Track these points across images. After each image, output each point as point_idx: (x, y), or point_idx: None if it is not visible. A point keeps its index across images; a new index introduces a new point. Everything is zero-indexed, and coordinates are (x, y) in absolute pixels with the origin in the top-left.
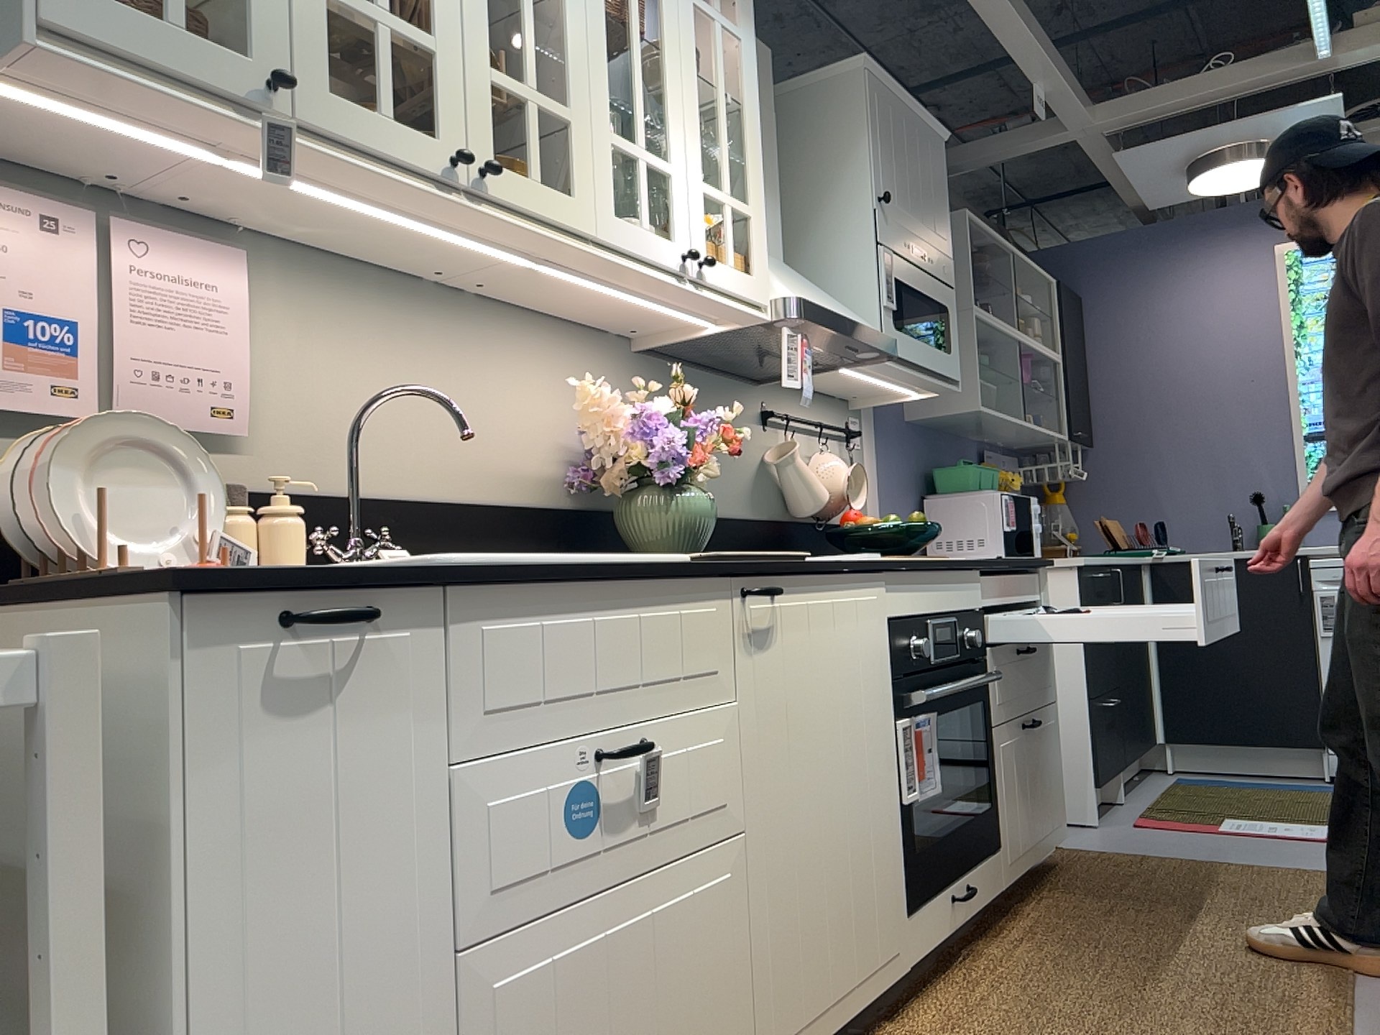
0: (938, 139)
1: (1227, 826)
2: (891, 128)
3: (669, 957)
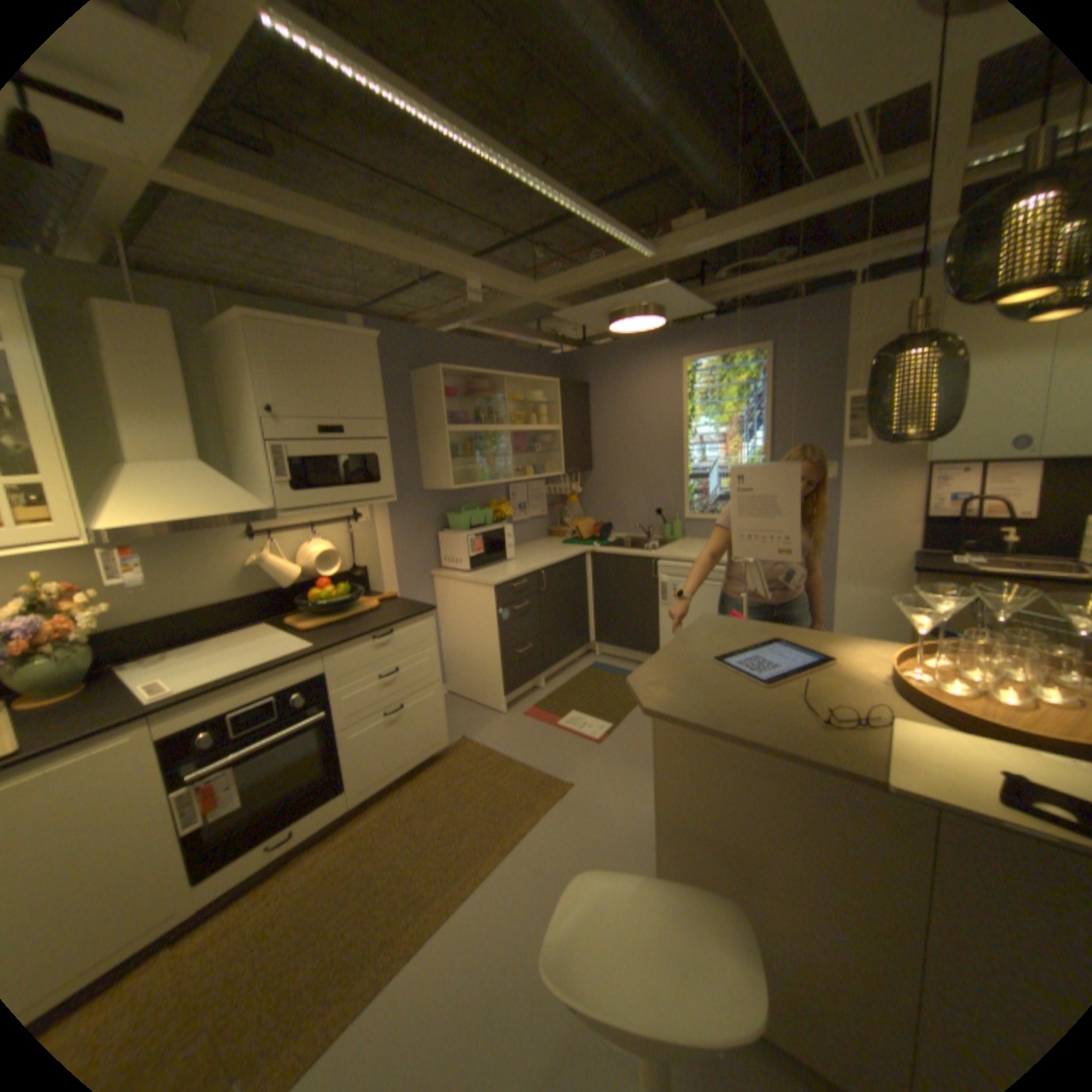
0: (361, 340)
1: (563, 722)
2: (282, 352)
3: None
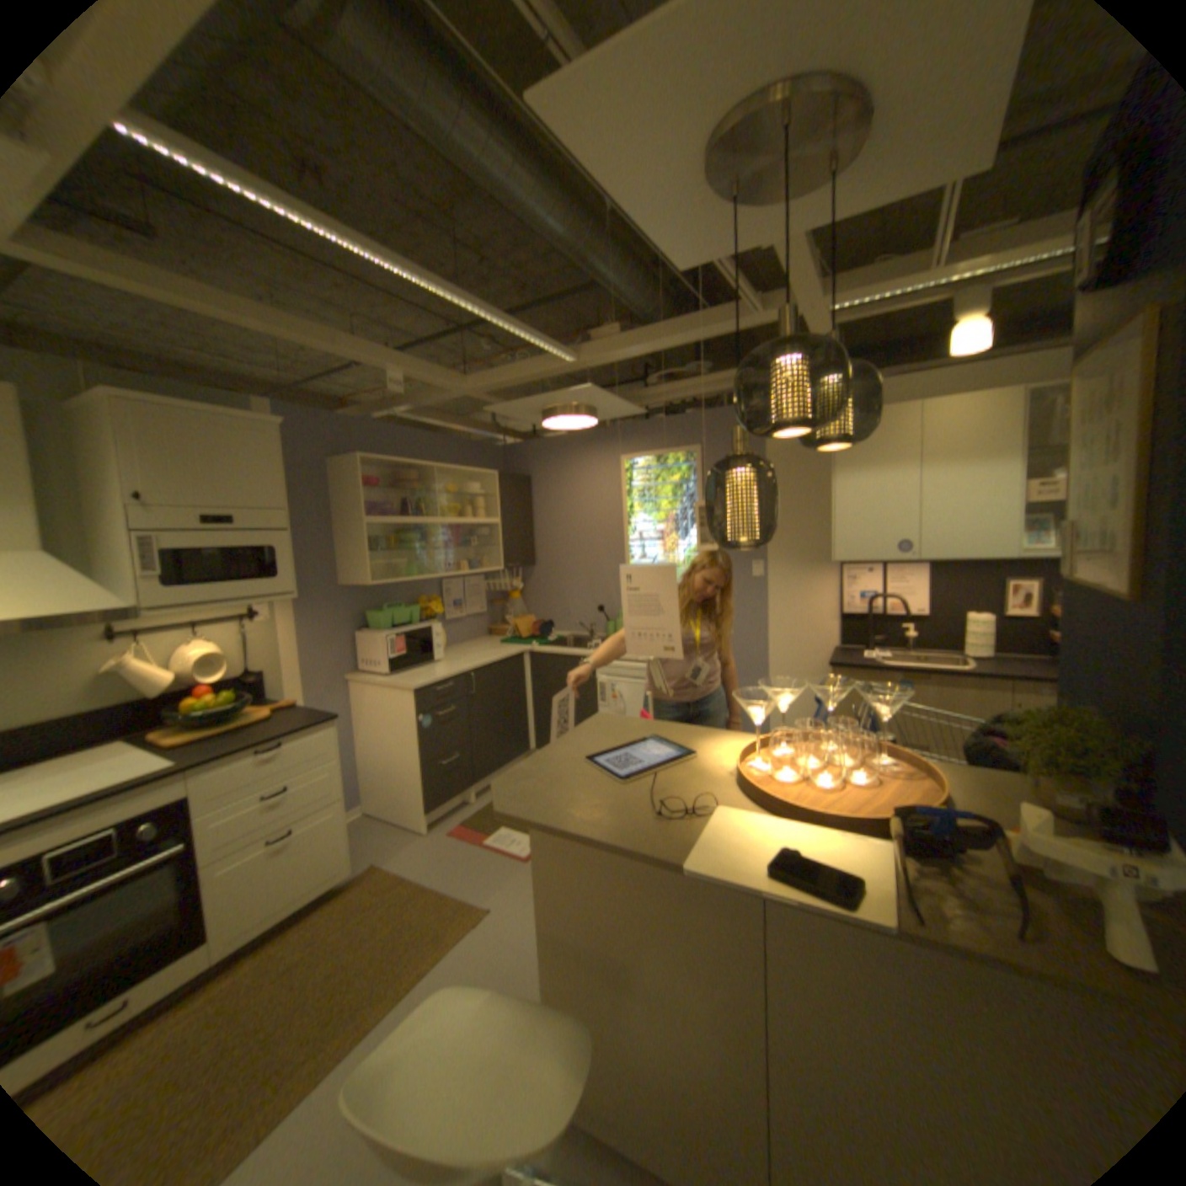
0: (260, 426)
1: (490, 840)
2: (159, 435)
3: None
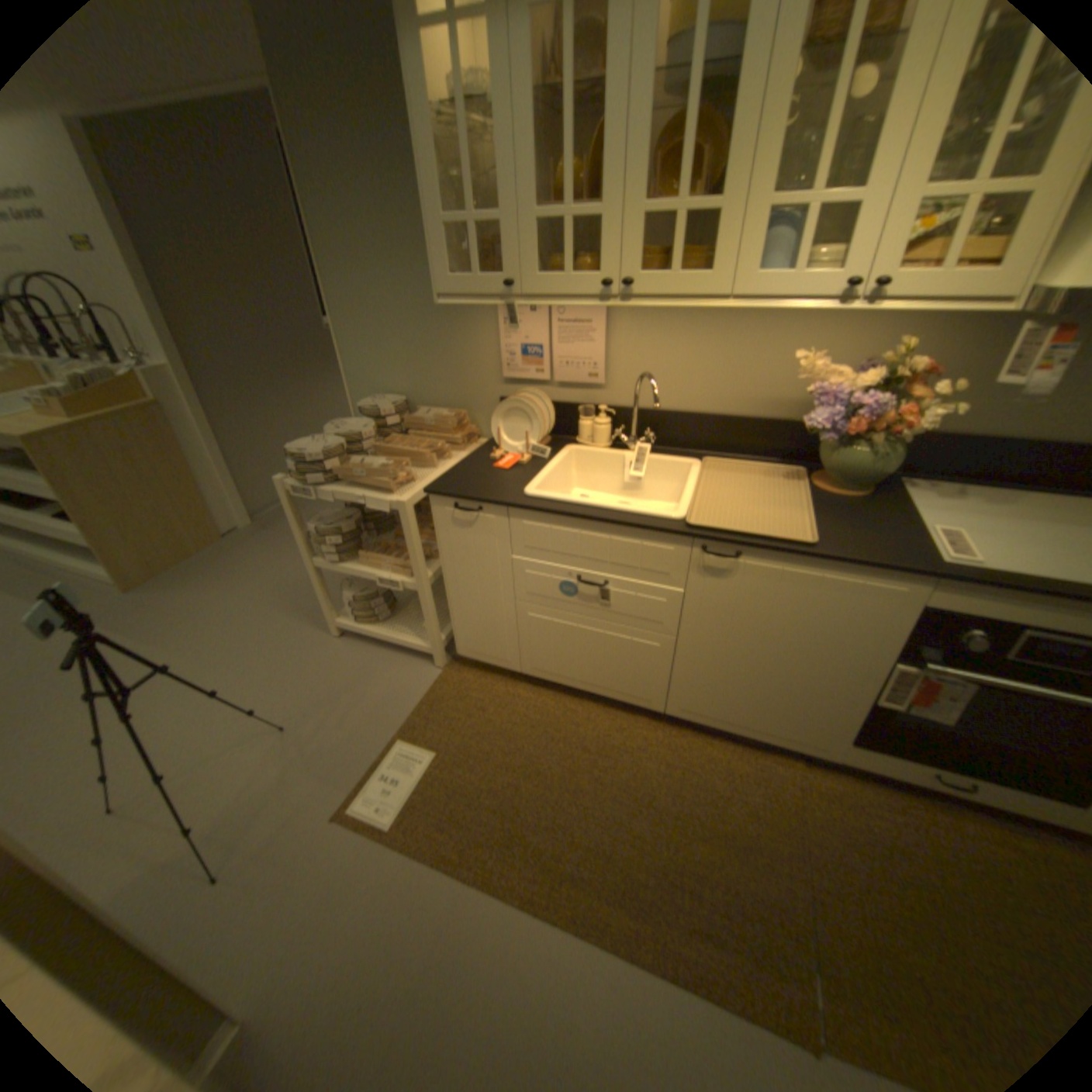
0: None
1: None
2: None
3: (614, 649)
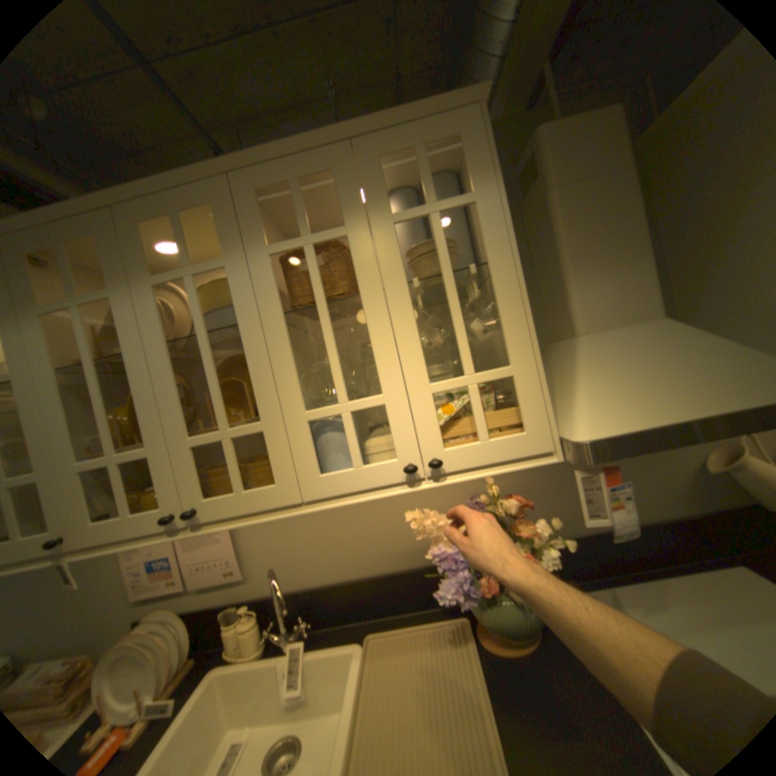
0: None
1: None
2: None
3: None
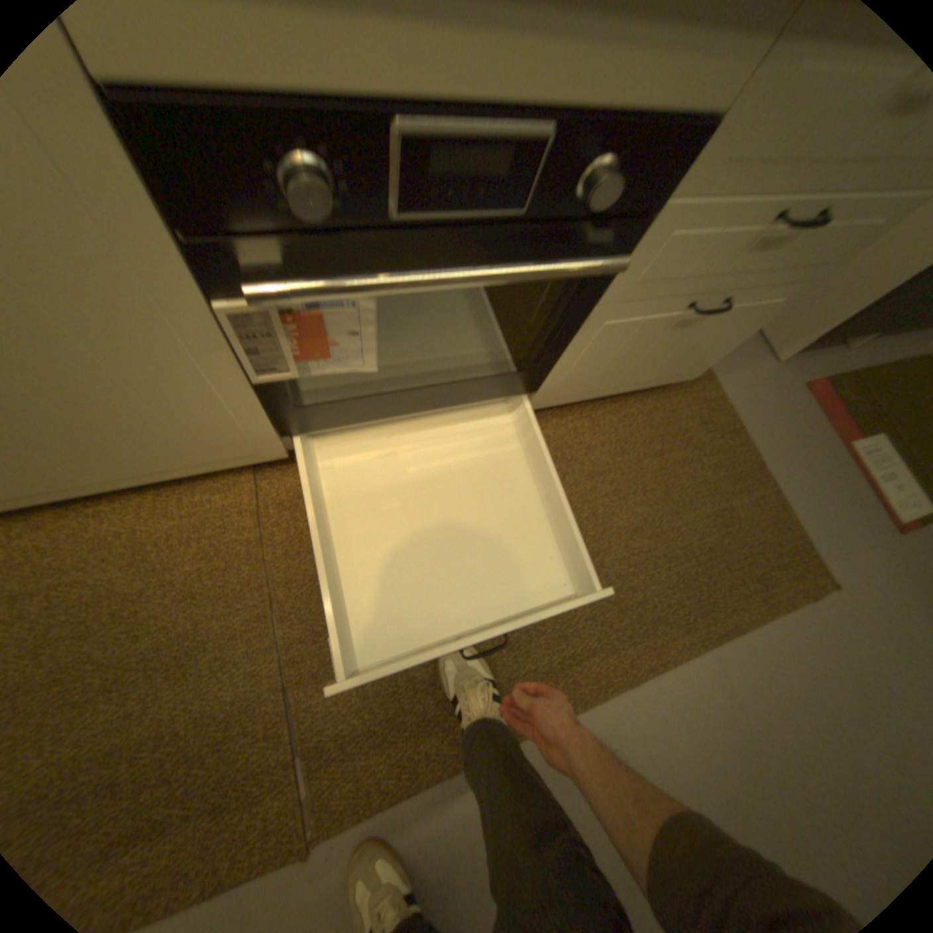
0: None
1: (864, 446)
2: None
3: None
